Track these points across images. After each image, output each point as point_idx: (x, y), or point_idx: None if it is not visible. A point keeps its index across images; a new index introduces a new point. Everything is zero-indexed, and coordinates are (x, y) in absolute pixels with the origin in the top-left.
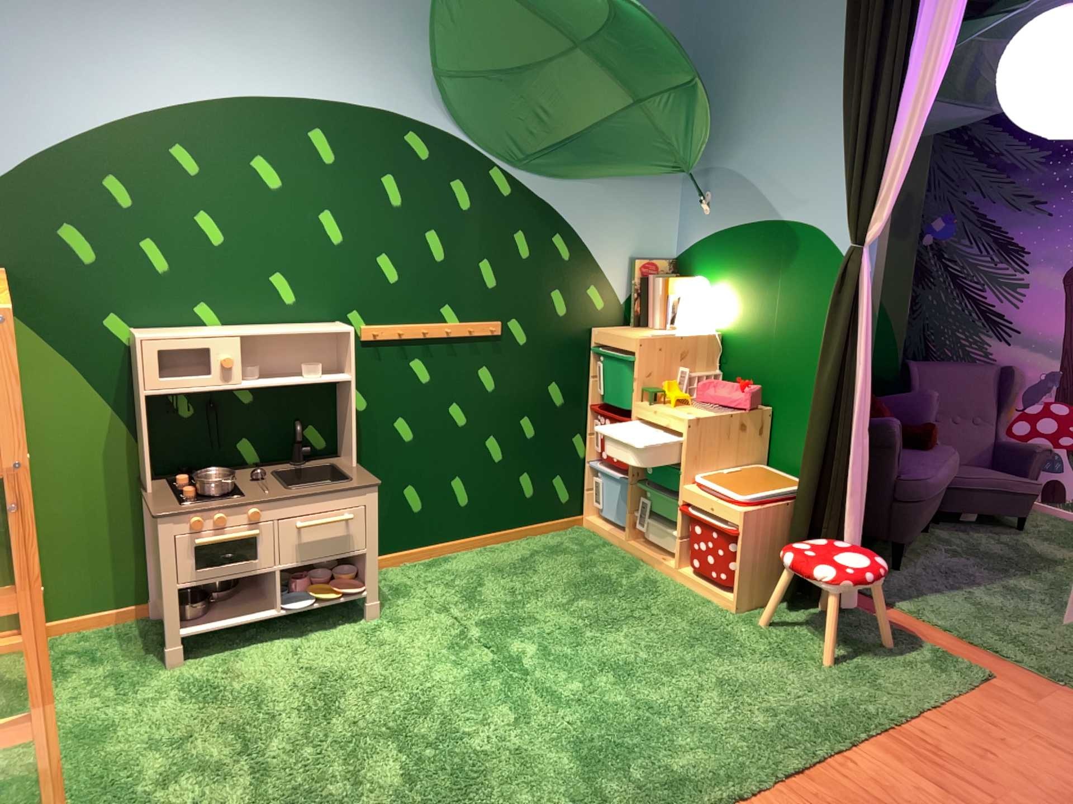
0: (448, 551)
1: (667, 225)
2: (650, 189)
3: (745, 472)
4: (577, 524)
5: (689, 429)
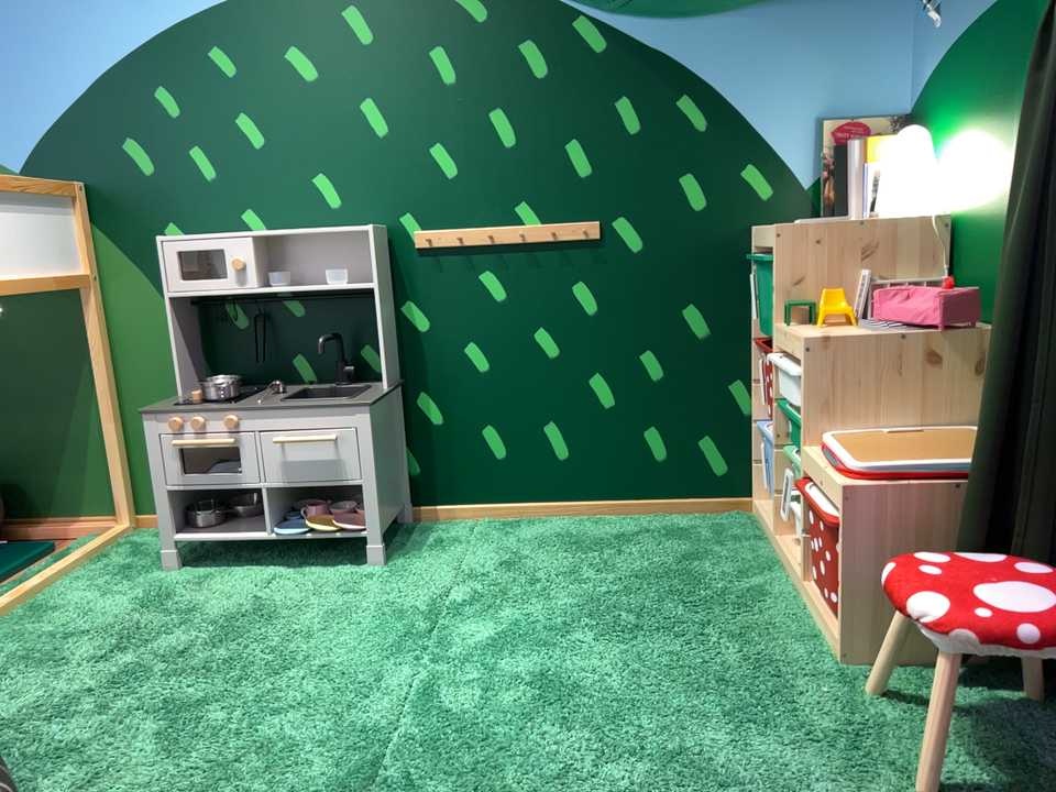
0: (542, 516)
1: (893, 57)
2: (855, 4)
3: (937, 436)
4: (741, 511)
5: (815, 356)
